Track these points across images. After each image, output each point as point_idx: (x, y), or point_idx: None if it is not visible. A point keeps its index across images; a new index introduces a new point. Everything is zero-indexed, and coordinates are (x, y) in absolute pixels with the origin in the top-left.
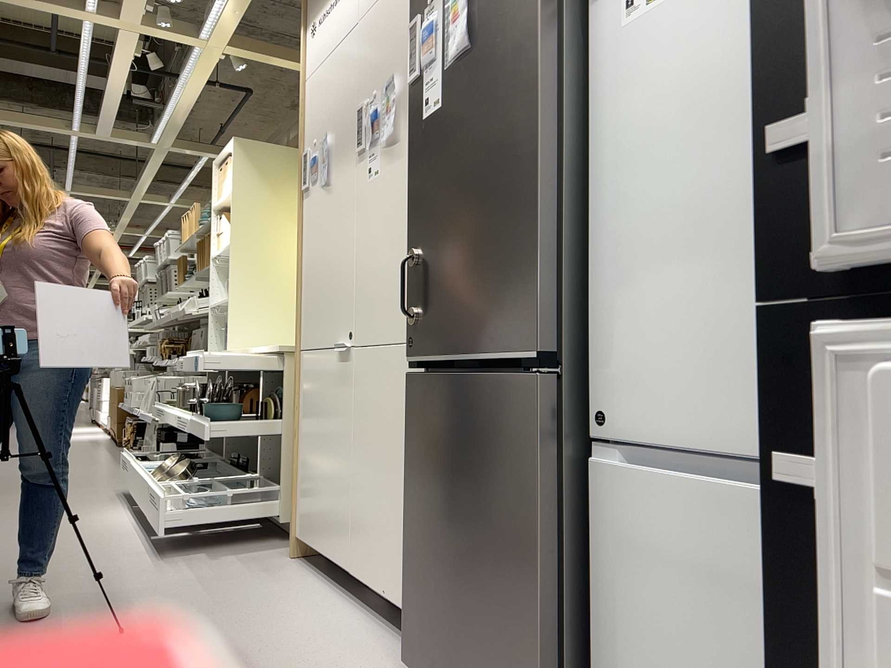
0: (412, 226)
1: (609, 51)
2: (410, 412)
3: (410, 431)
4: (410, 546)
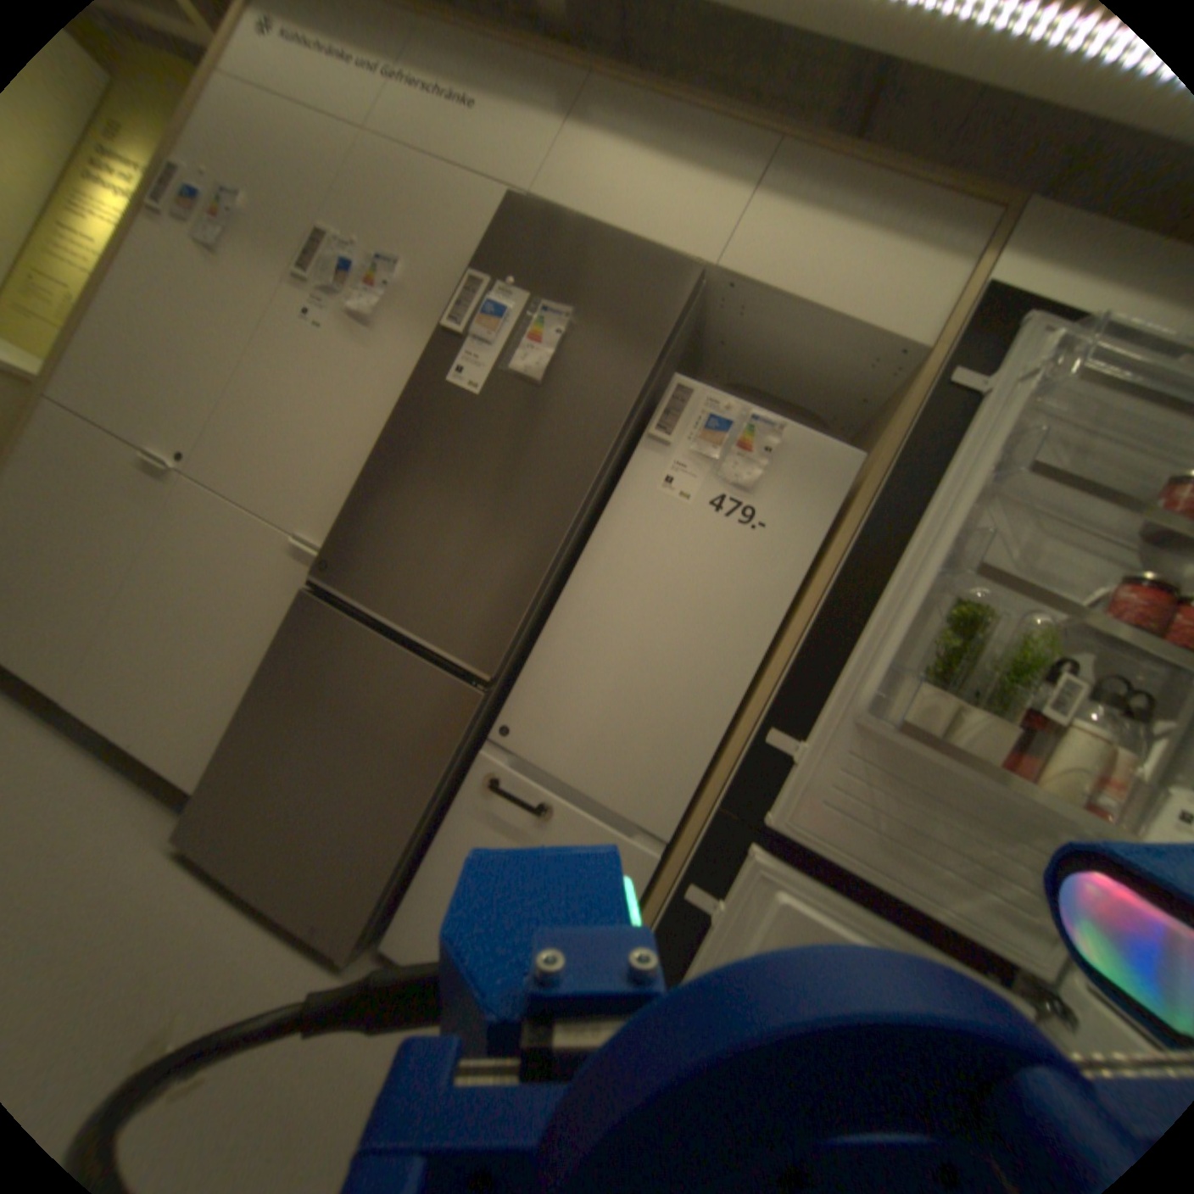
0: (379, 463)
1: (634, 494)
2: (294, 629)
3: (285, 645)
4: (235, 744)
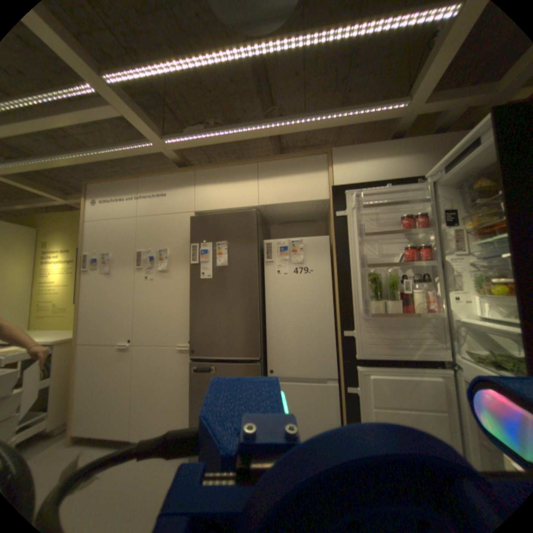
0: (192, 311)
1: (270, 280)
2: (192, 375)
3: (192, 381)
4: (192, 421)
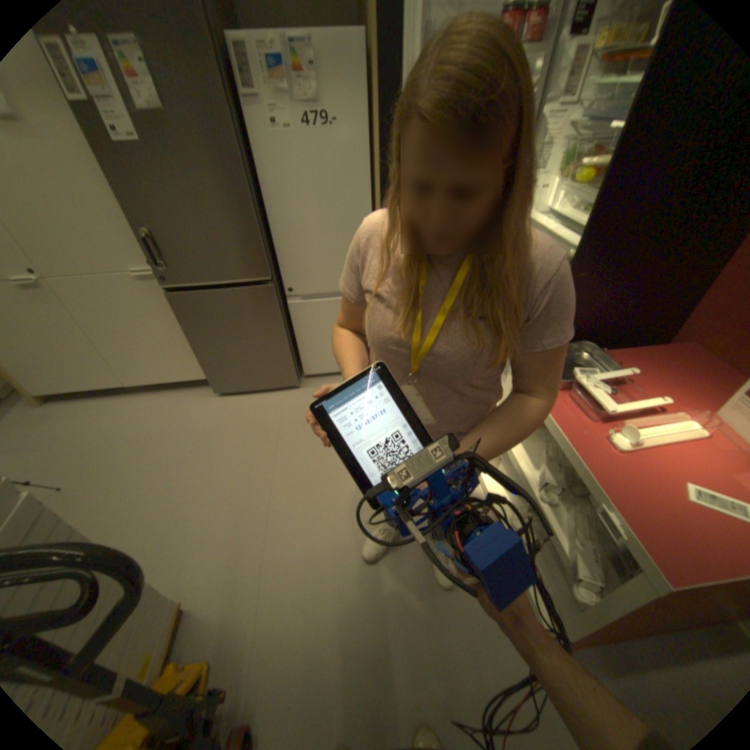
0: (130, 214)
1: (261, 141)
2: (177, 309)
3: (181, 317)
4: (201, 358)
